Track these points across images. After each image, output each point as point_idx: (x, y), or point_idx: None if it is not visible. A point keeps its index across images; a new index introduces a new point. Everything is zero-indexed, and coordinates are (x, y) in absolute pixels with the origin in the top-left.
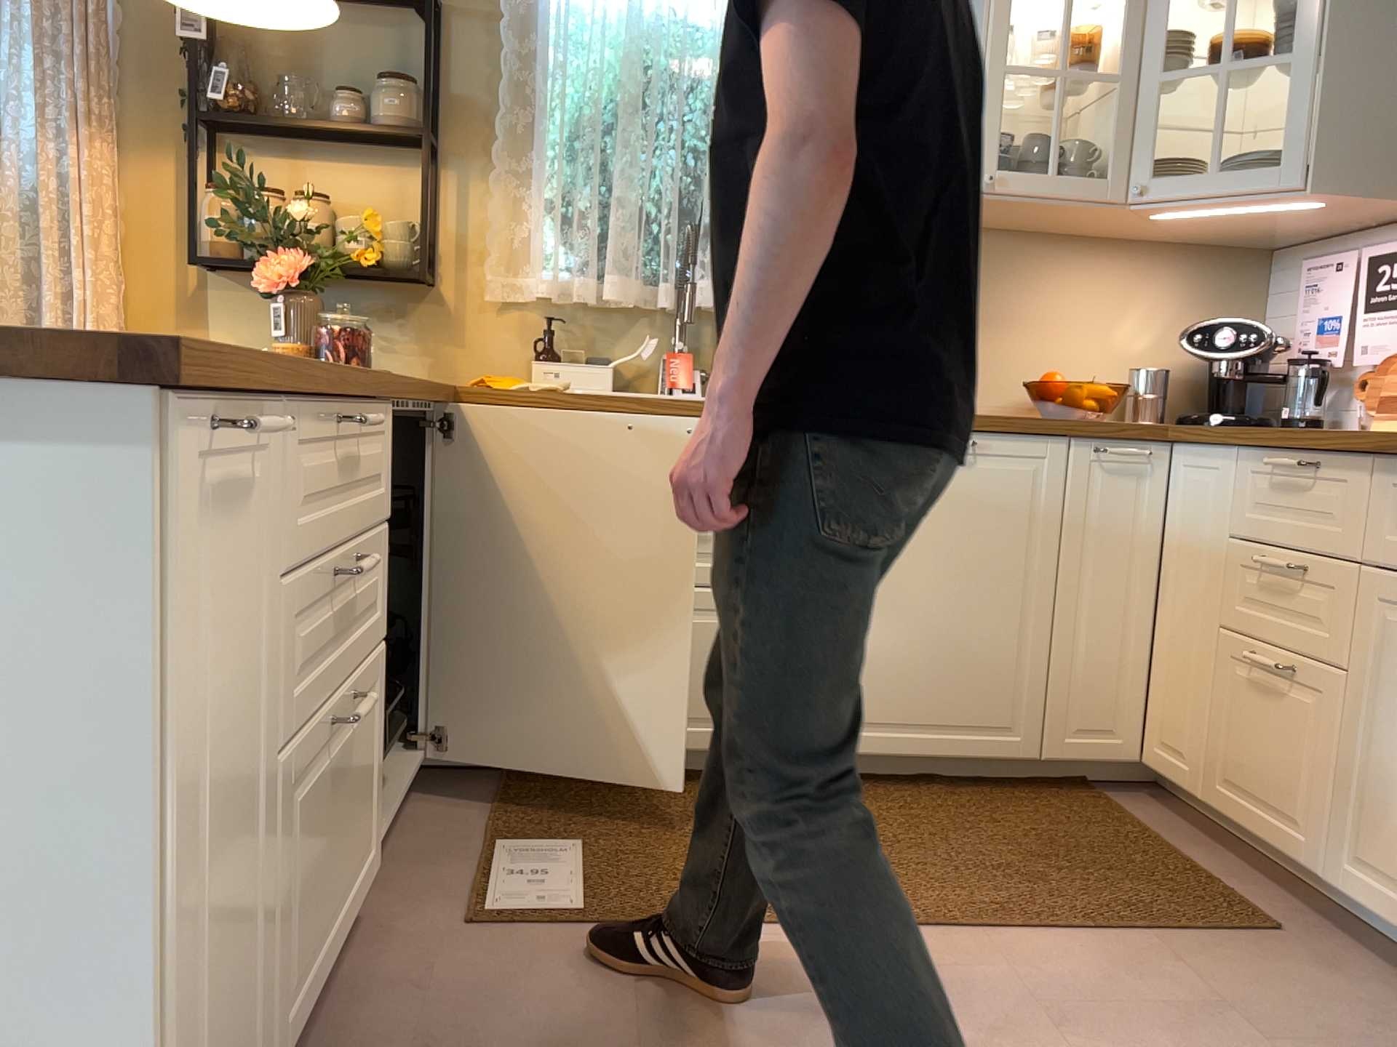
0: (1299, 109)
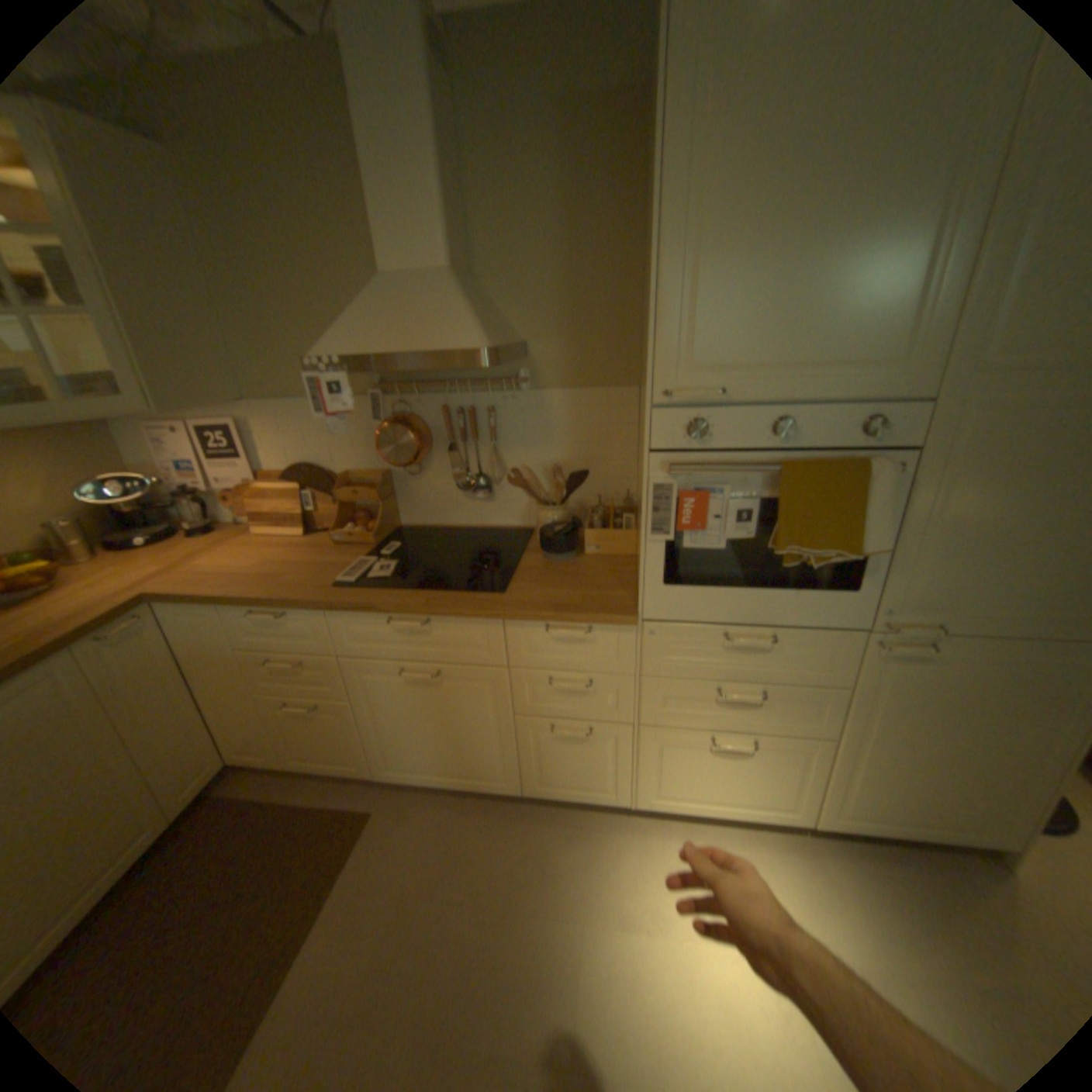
0: (117, 354)
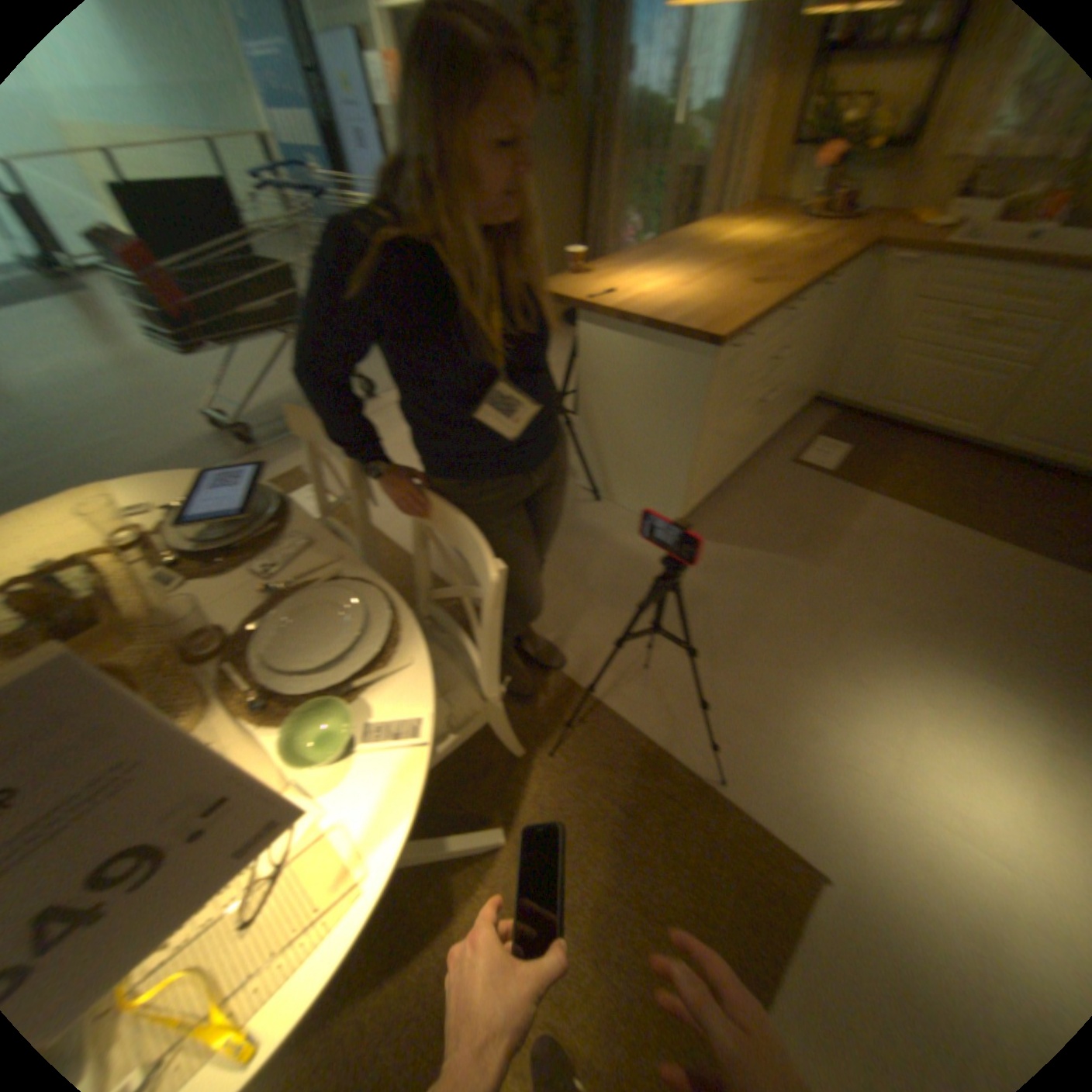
0: None
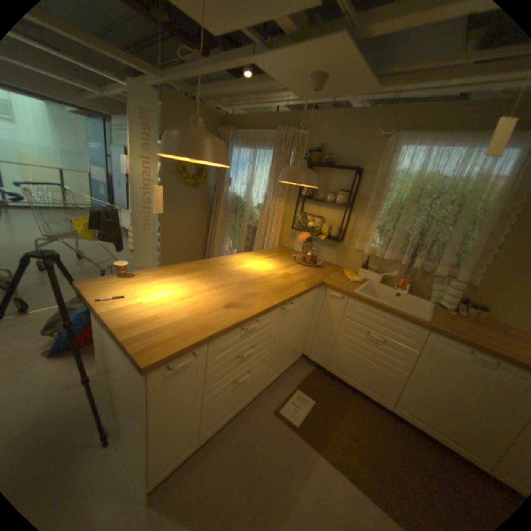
0: None
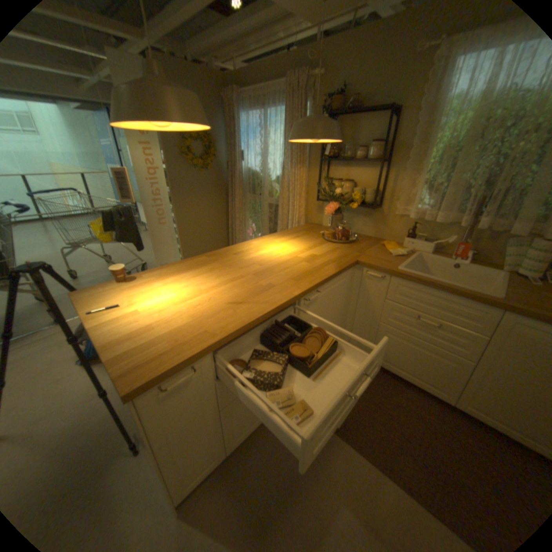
0: None
